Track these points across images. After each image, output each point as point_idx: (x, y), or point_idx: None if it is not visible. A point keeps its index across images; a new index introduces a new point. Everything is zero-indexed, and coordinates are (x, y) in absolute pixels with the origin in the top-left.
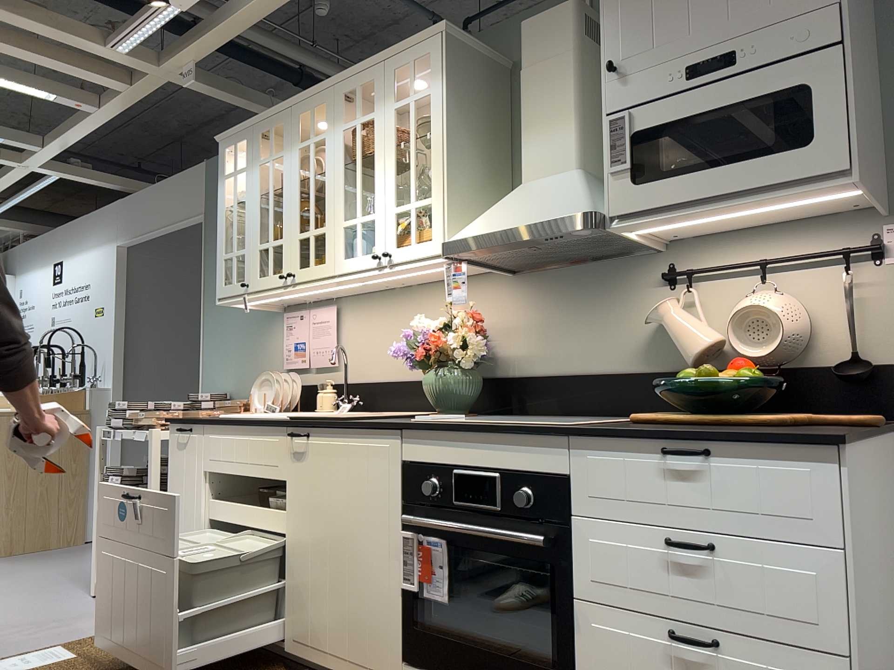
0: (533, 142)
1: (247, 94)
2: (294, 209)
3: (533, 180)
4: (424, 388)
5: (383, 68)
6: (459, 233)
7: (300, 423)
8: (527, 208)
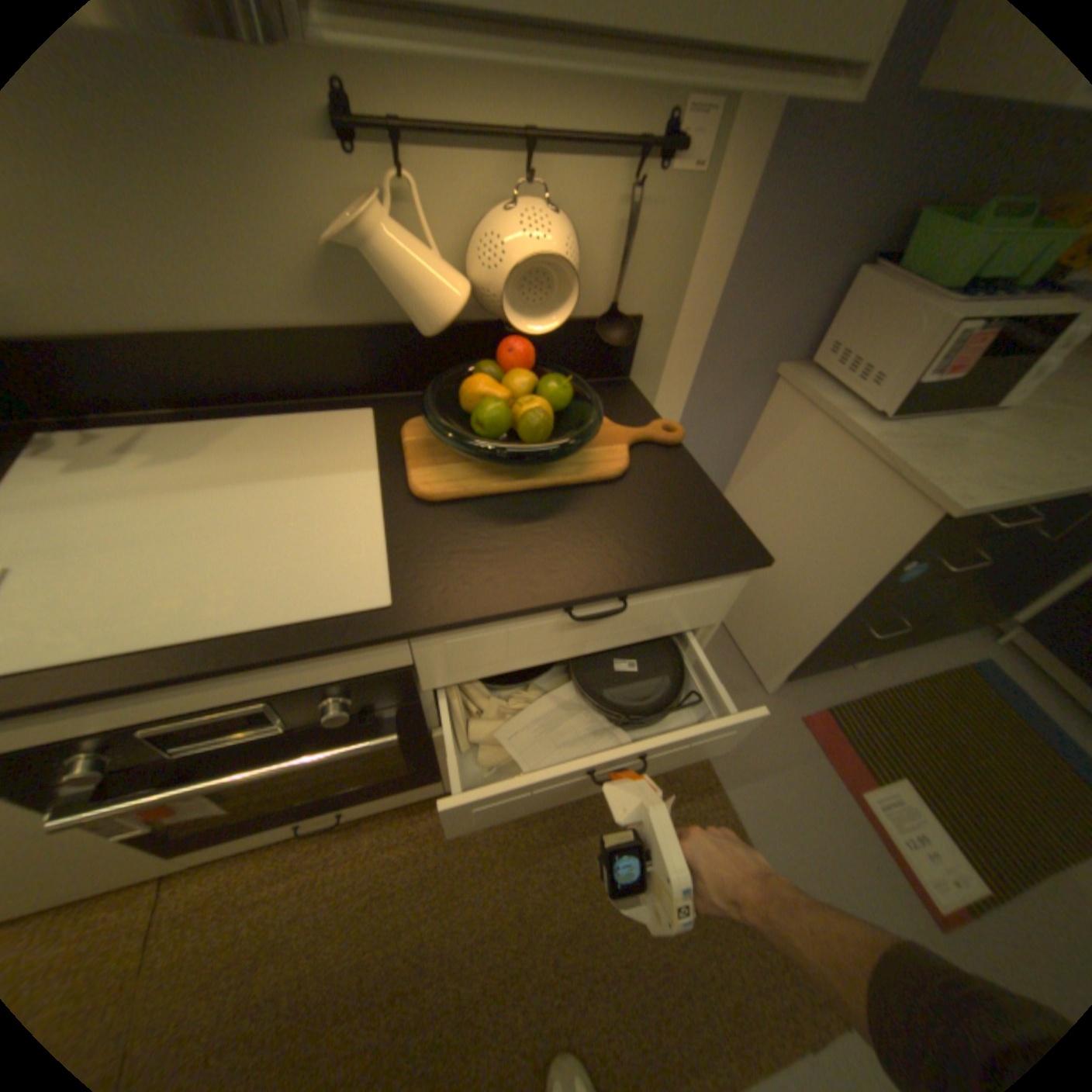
0: None
1: None
2: None
3: None
4: None
5: None
6: None
7: None
8: None
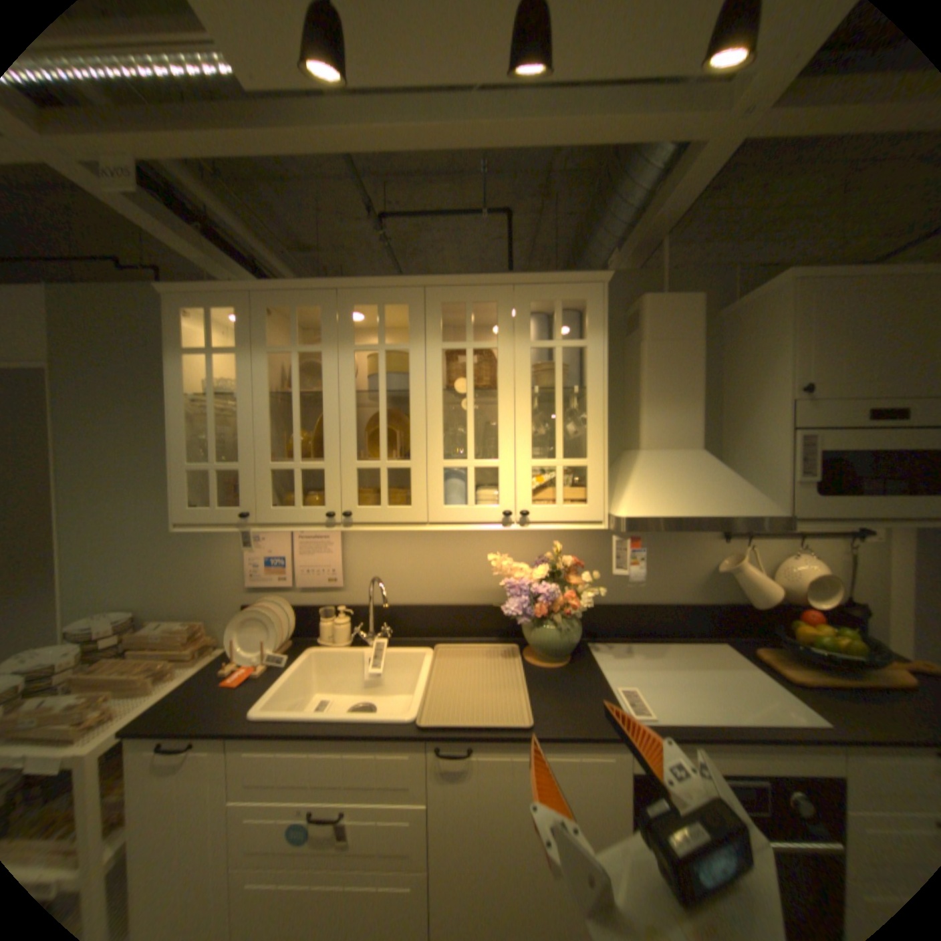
0: (660, 414)
1: (173, 222)
2: (348, 428)
3: (660, 450)
4: (533, 638)
5: (512, 291)
6: (632, 507)
7: (461, 739)
8: (700, 492)
